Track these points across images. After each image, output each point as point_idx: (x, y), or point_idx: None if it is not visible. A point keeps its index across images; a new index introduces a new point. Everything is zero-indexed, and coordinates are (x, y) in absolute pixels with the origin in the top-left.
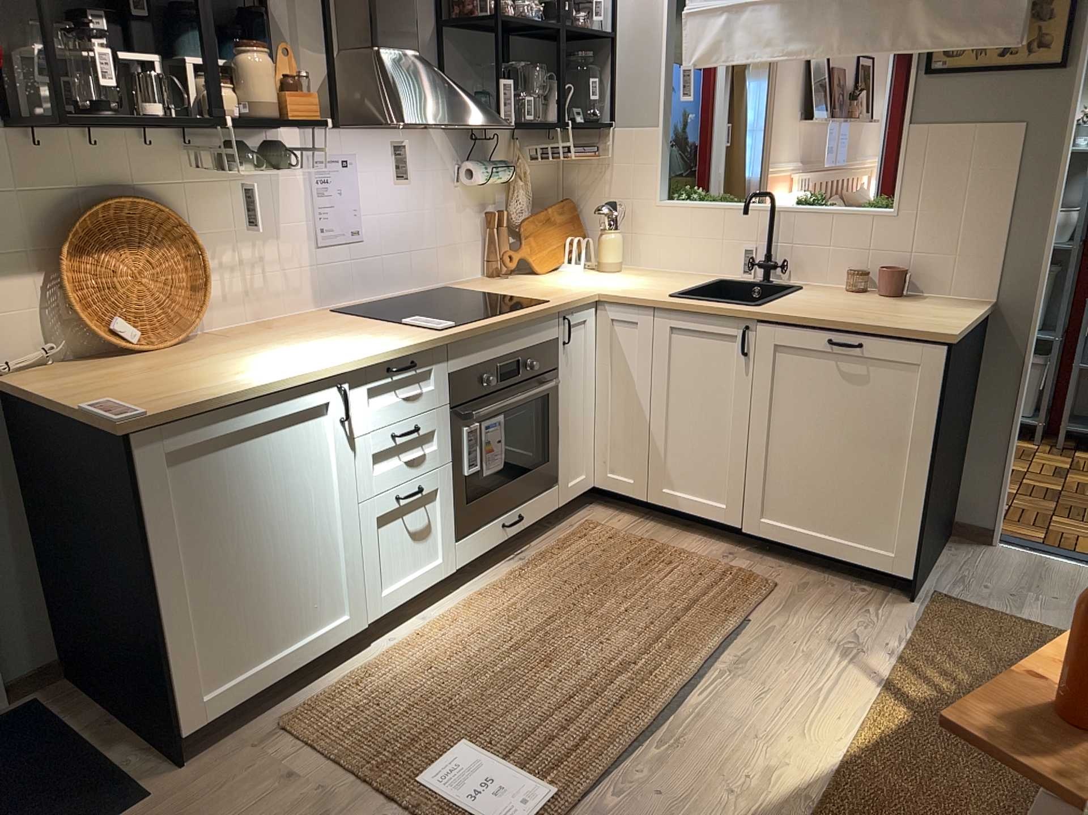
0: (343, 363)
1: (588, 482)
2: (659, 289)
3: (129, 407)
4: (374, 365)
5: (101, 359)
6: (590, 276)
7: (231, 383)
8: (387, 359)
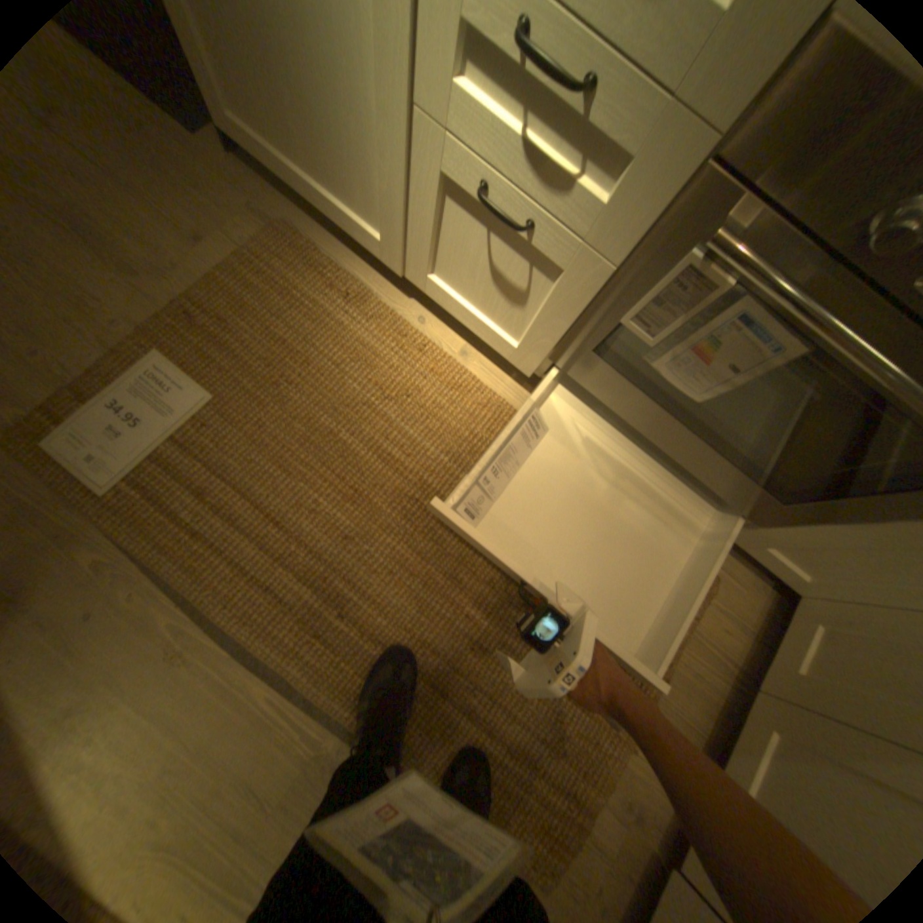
0: None
1: (804, 585)
2: None
3: None
4: None
5: None
6: None
7: None
8: None
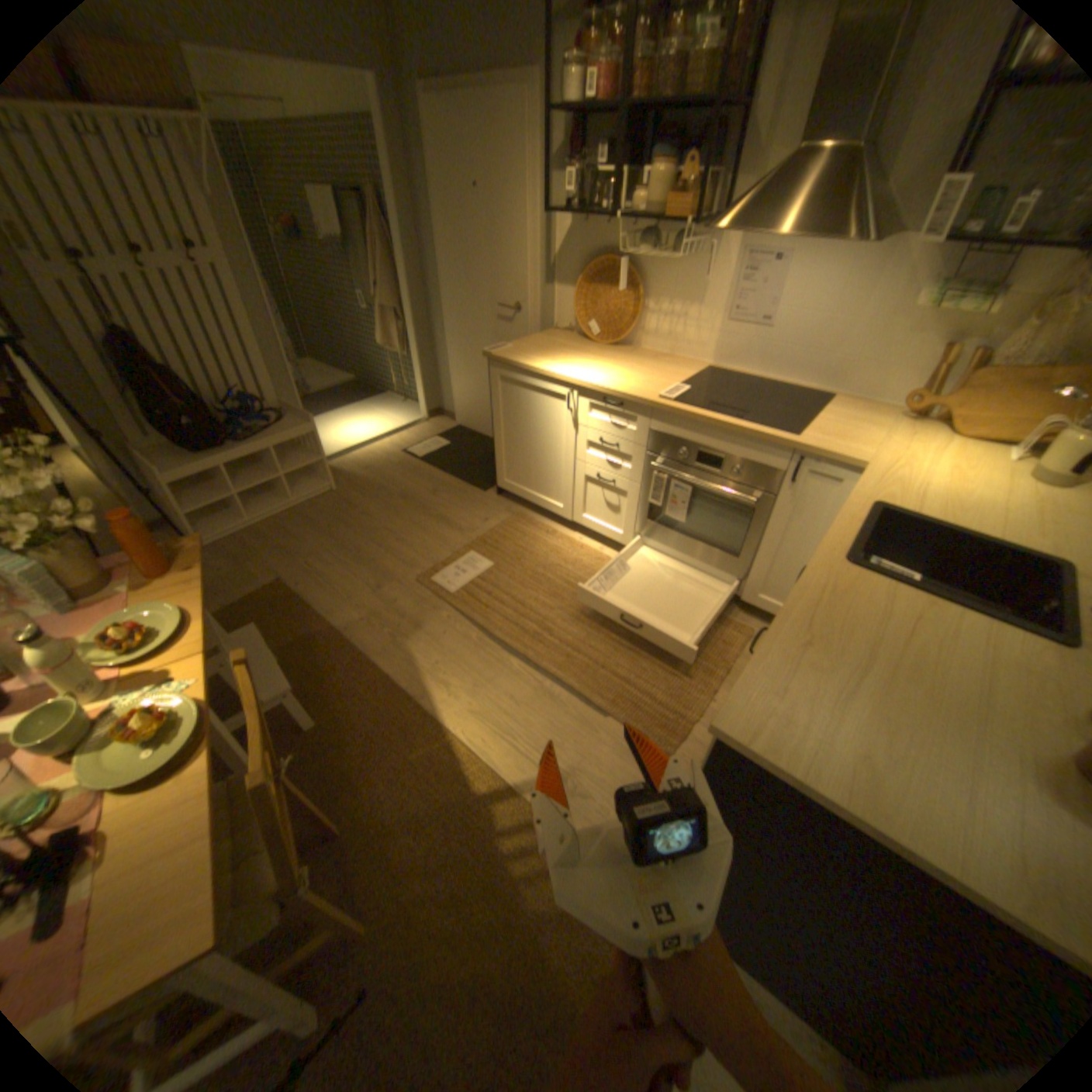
0: (574, 379)
1: None
2: (928, 502)
3: (498, 350)
4: (594, 391)
5: (583, 338)
6: (980, 464)
7: (535, 361)
8: (602, 392)
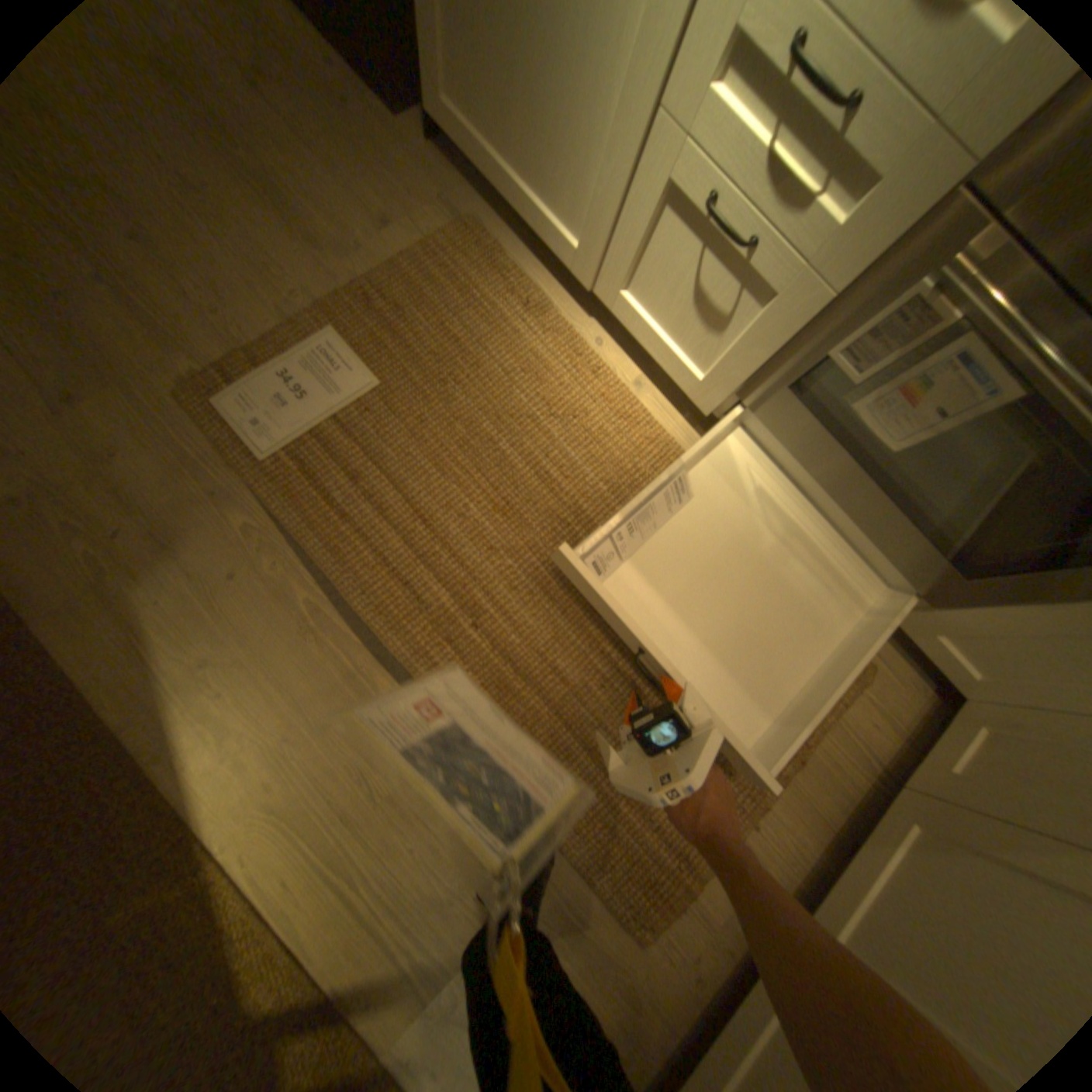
0: None
1: (972, 685)
2: None
3: None
4: None
5: None
6: None
7: None
8: None
